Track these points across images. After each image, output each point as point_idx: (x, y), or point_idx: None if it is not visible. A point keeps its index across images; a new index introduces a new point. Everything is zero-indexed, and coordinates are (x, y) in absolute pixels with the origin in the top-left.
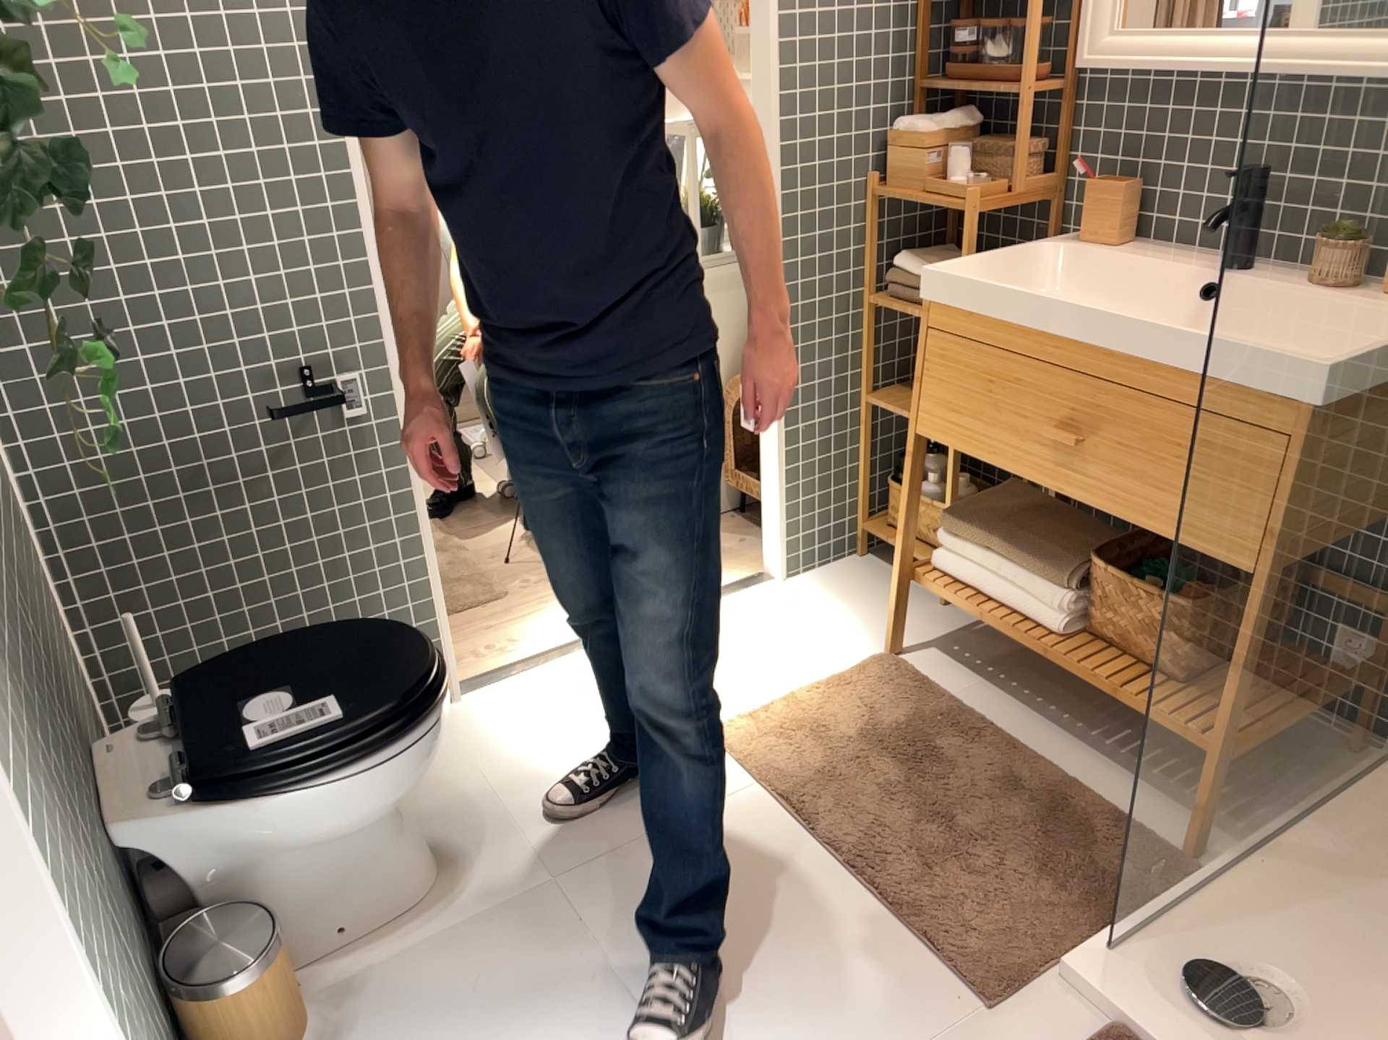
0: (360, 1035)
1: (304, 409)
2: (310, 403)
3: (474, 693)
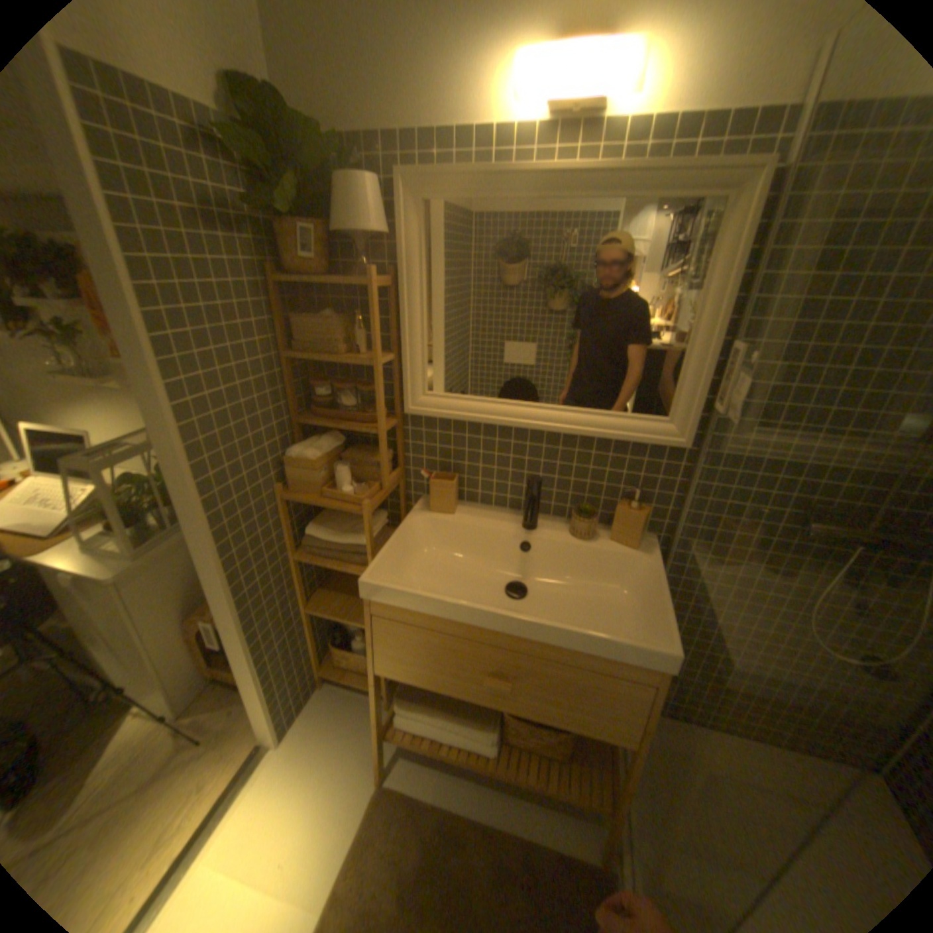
0: None
1: None
2: None
3: None
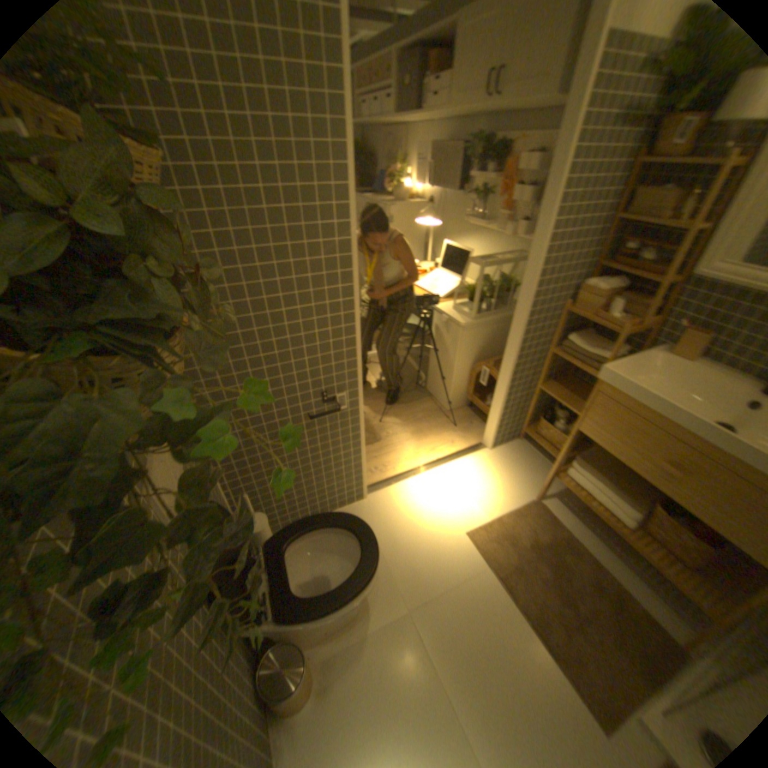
0: (335, 694)
1: (323, 414)
2: (327, 412)
3: (372, 494)
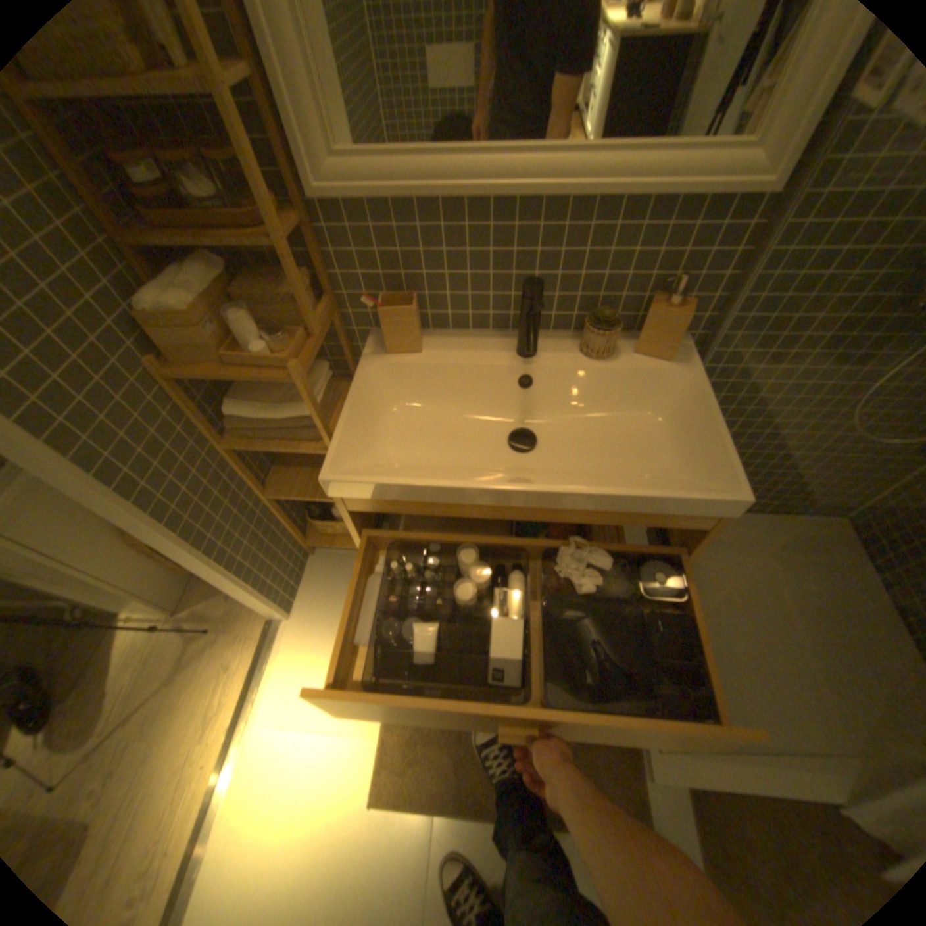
0: None
1: None
2: None
3: None
